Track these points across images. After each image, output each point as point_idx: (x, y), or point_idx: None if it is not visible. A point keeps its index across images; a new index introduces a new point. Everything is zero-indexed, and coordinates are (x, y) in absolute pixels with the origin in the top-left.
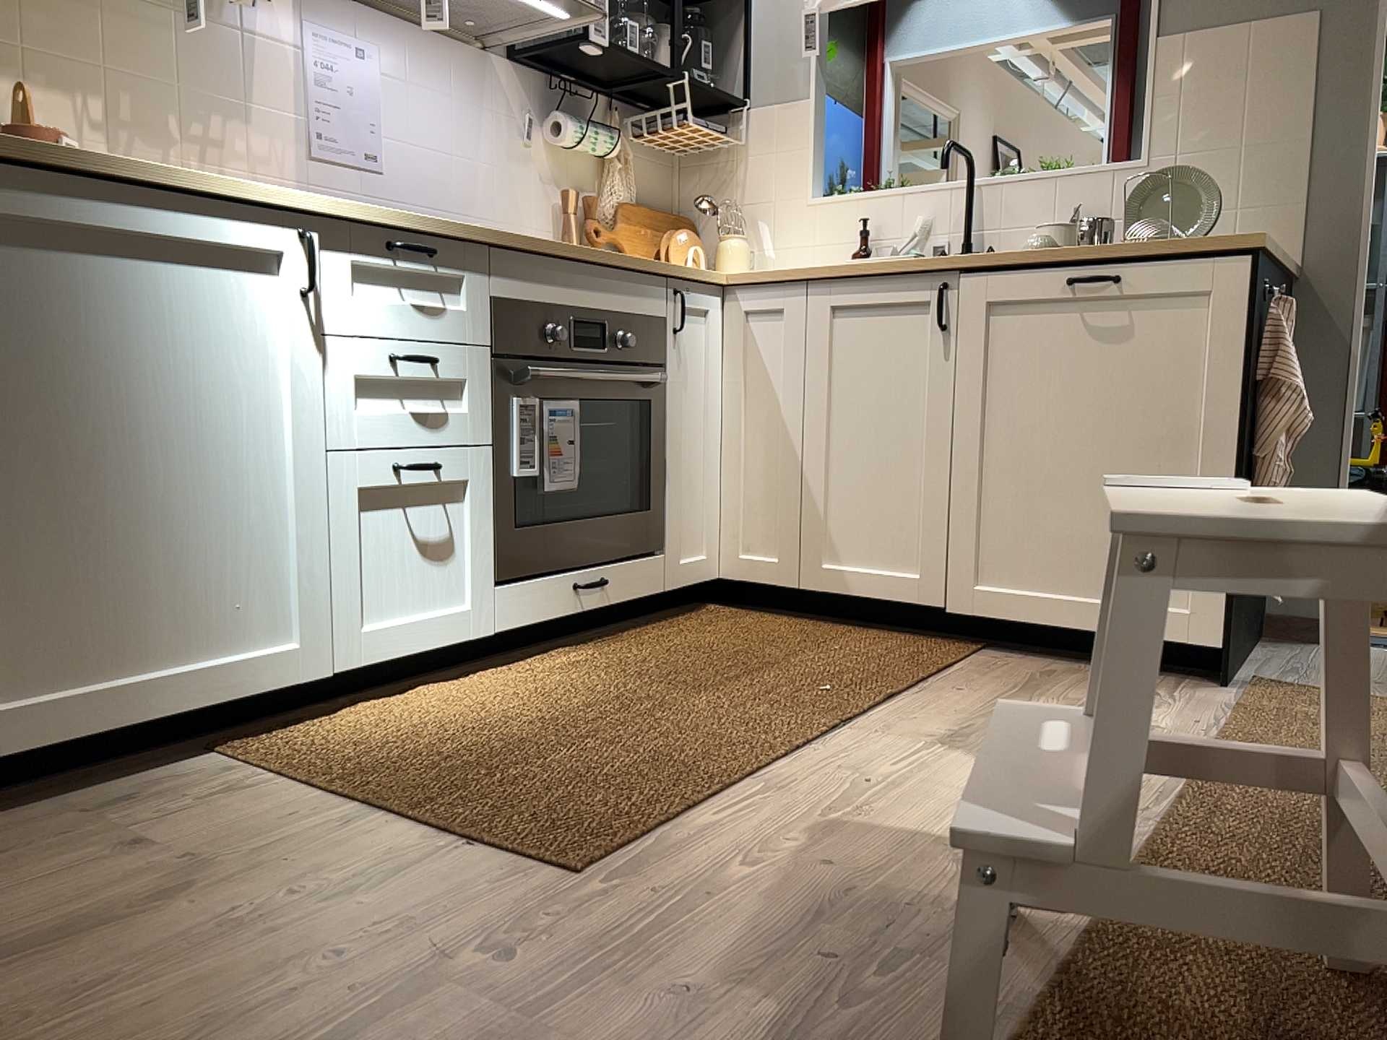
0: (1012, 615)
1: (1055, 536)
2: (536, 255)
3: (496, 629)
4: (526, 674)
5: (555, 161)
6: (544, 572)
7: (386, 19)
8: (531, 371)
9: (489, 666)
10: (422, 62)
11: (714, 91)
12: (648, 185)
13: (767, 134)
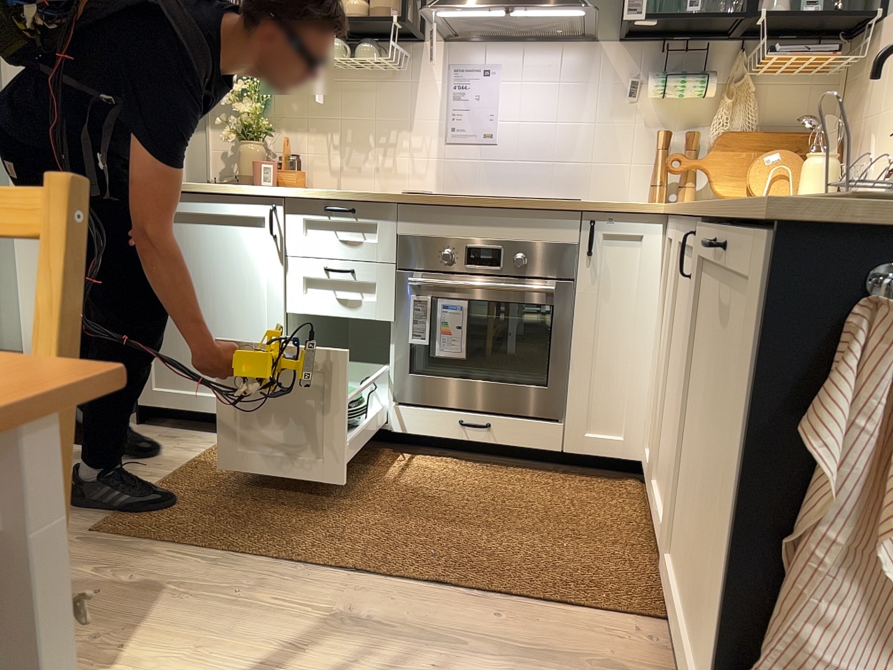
0: (674, 606)
1: (696, 544)
2: (434, 205)
3: (392, 430)
4: (393, 463)
5: (662, 108)
6: (451, 409)
7: (518, 41)
8: (413, 281)
9: (408, 452)
10: (532, 64)
11: (825, 14)
12: (789, 109)
13: (889, 43)
